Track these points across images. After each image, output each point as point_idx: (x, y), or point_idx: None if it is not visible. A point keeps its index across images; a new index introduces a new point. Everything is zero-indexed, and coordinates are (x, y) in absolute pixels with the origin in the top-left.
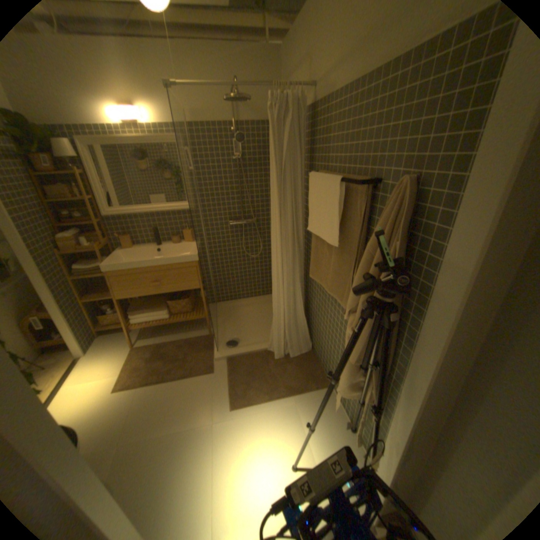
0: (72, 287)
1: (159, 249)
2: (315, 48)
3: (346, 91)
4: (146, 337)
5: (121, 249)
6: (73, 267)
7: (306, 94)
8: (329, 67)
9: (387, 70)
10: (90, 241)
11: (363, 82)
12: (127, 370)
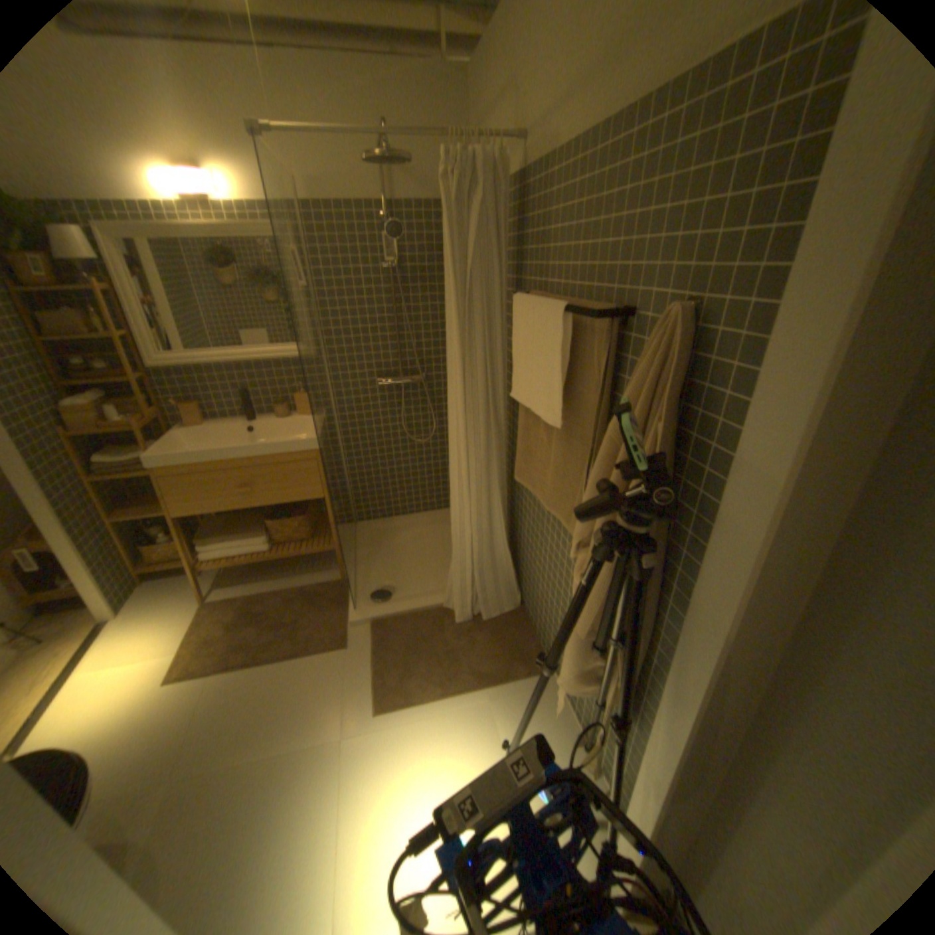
0: (92, 496)
1: (251, 428)
2: (524, 69)
3: (575, 148)
4: (229, 585)
5: (182, 428)
6: (95, 459)
7: (511, 153)
8: (548, 105)
9: (644, 110)
10: (125, 413)
11: (604, 132)
12: (193, 644)
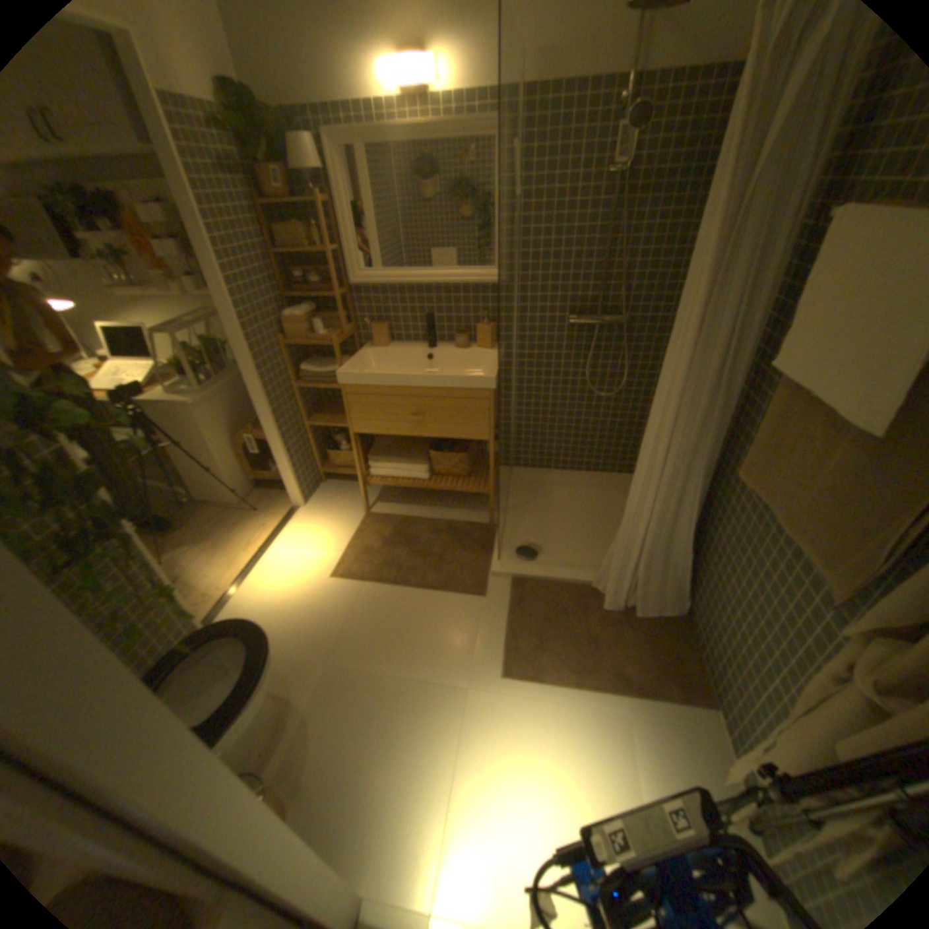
0: (299, 399)
1: (431, 355)
2: None
3: None
4: (392, 500)
5: (372, 347)
6: (304, 366)
7: None
8: None
9: None
10: (330, 327)
11: None
12: (358, 547)
